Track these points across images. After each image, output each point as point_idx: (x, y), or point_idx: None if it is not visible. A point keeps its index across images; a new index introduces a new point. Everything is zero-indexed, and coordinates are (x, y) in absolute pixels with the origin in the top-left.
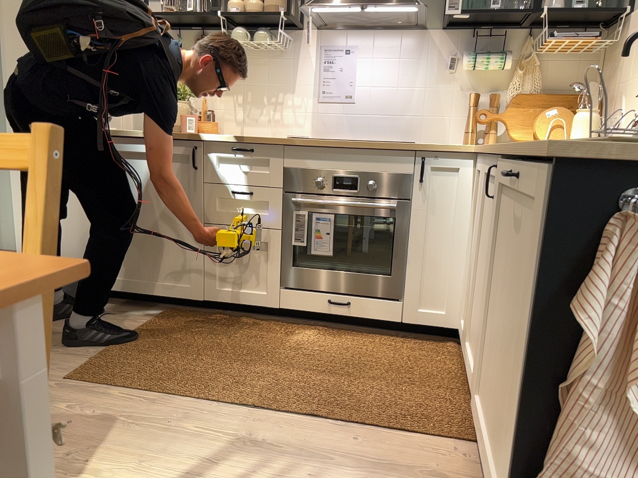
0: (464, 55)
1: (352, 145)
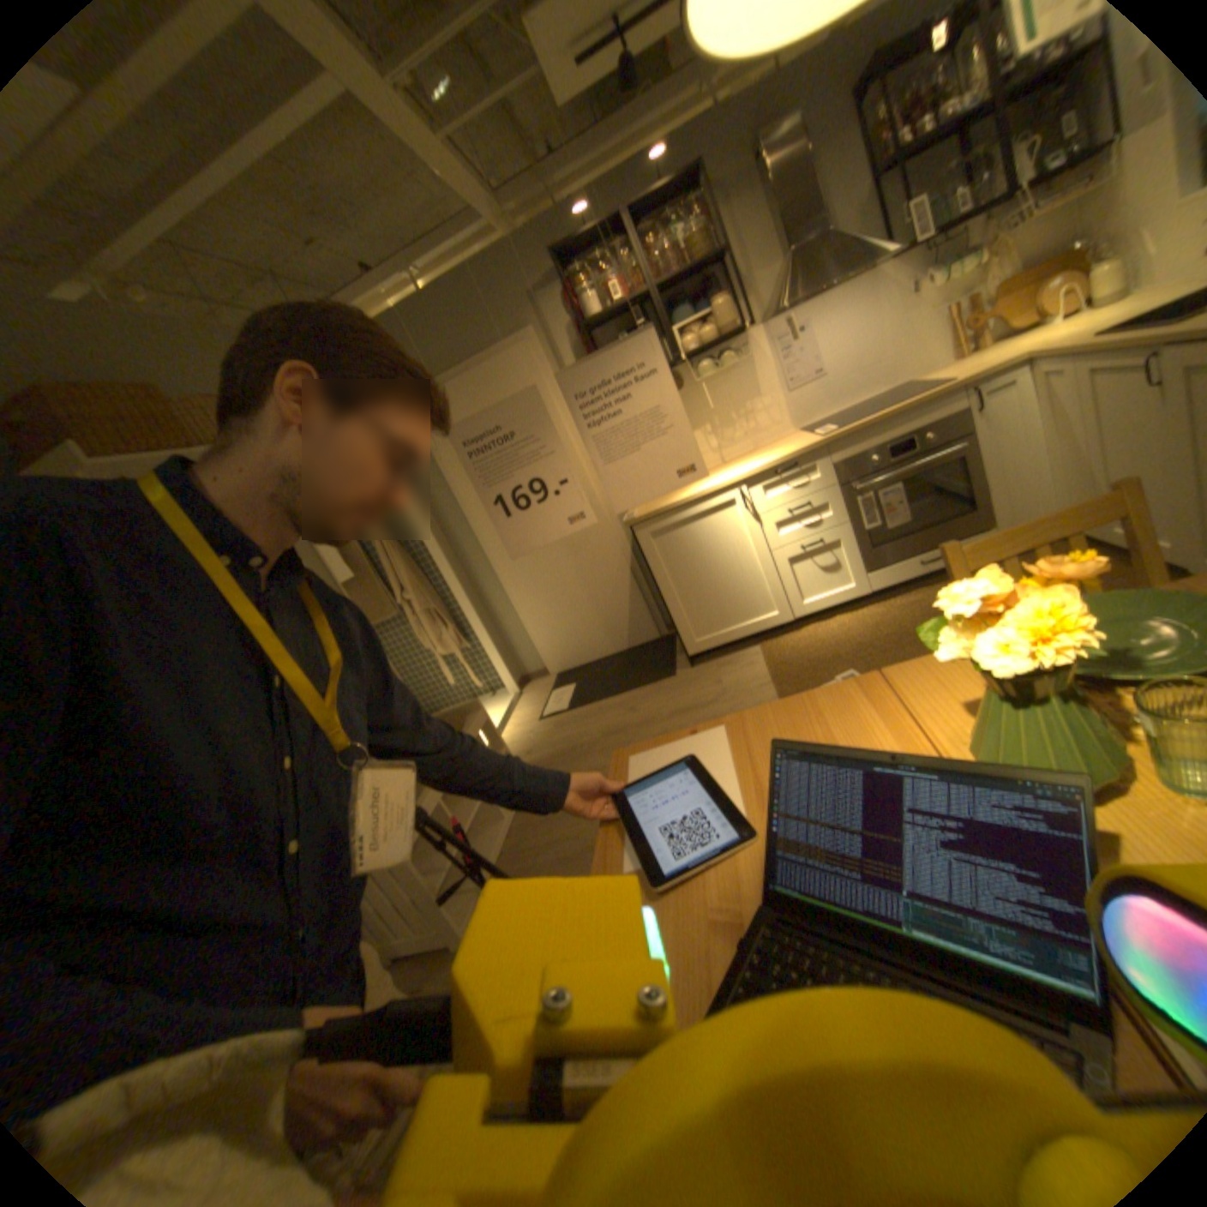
0: (937, 270)
1: (898, 409)
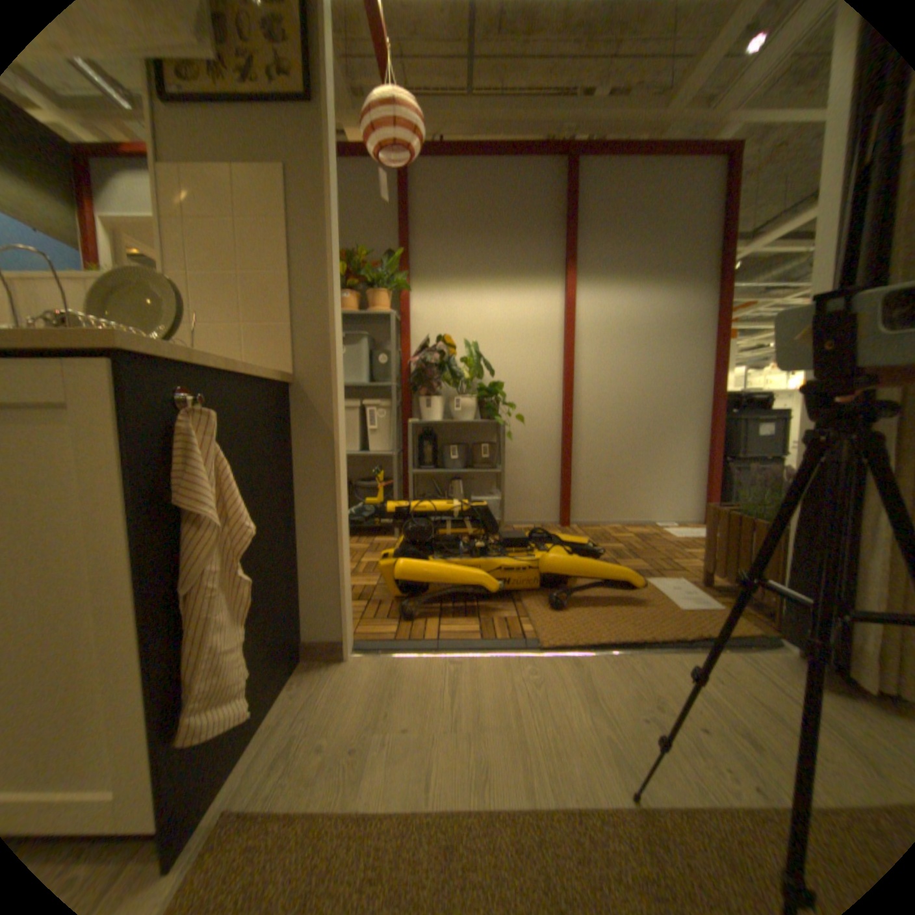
0: None
1: None
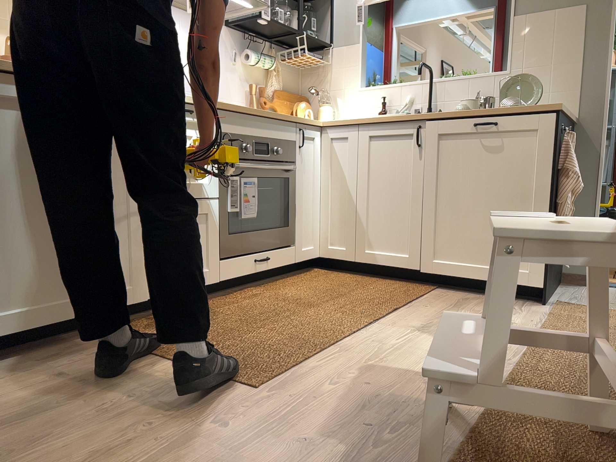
0: (254, 53)
1: (265, 114)
